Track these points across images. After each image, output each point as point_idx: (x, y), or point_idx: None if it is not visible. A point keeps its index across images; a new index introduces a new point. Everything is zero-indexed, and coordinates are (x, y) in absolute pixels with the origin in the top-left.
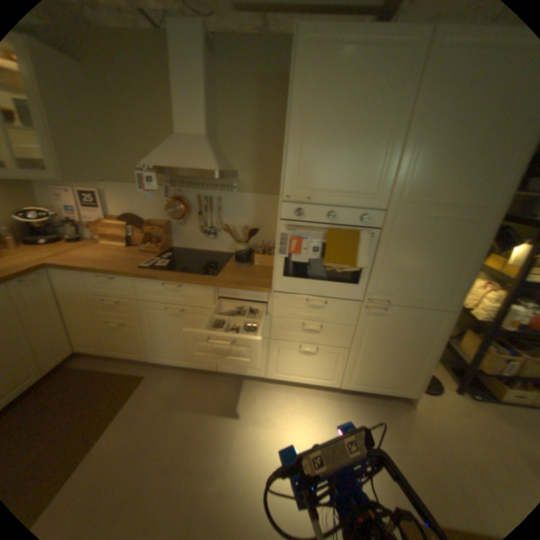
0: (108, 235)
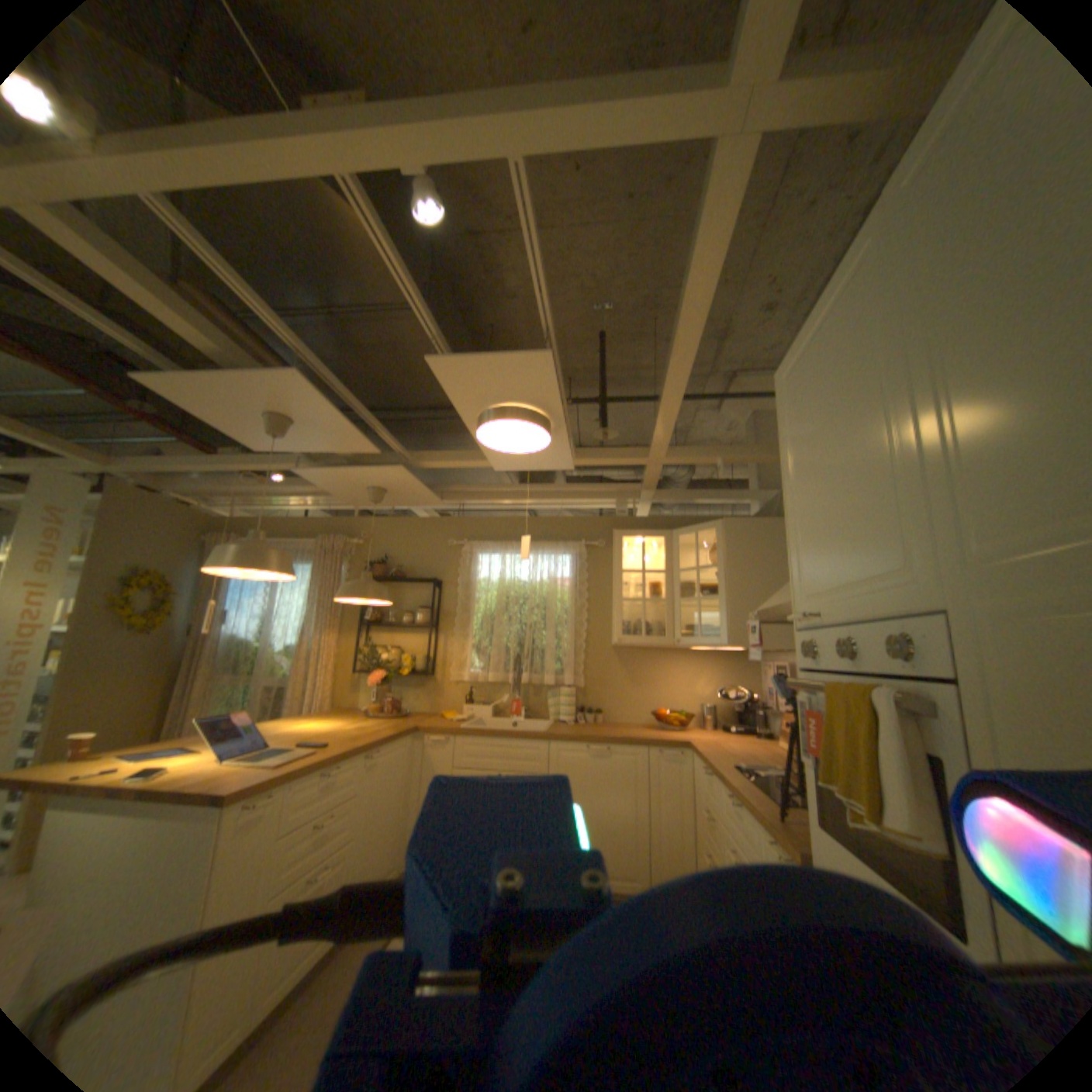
0: (785, 733)
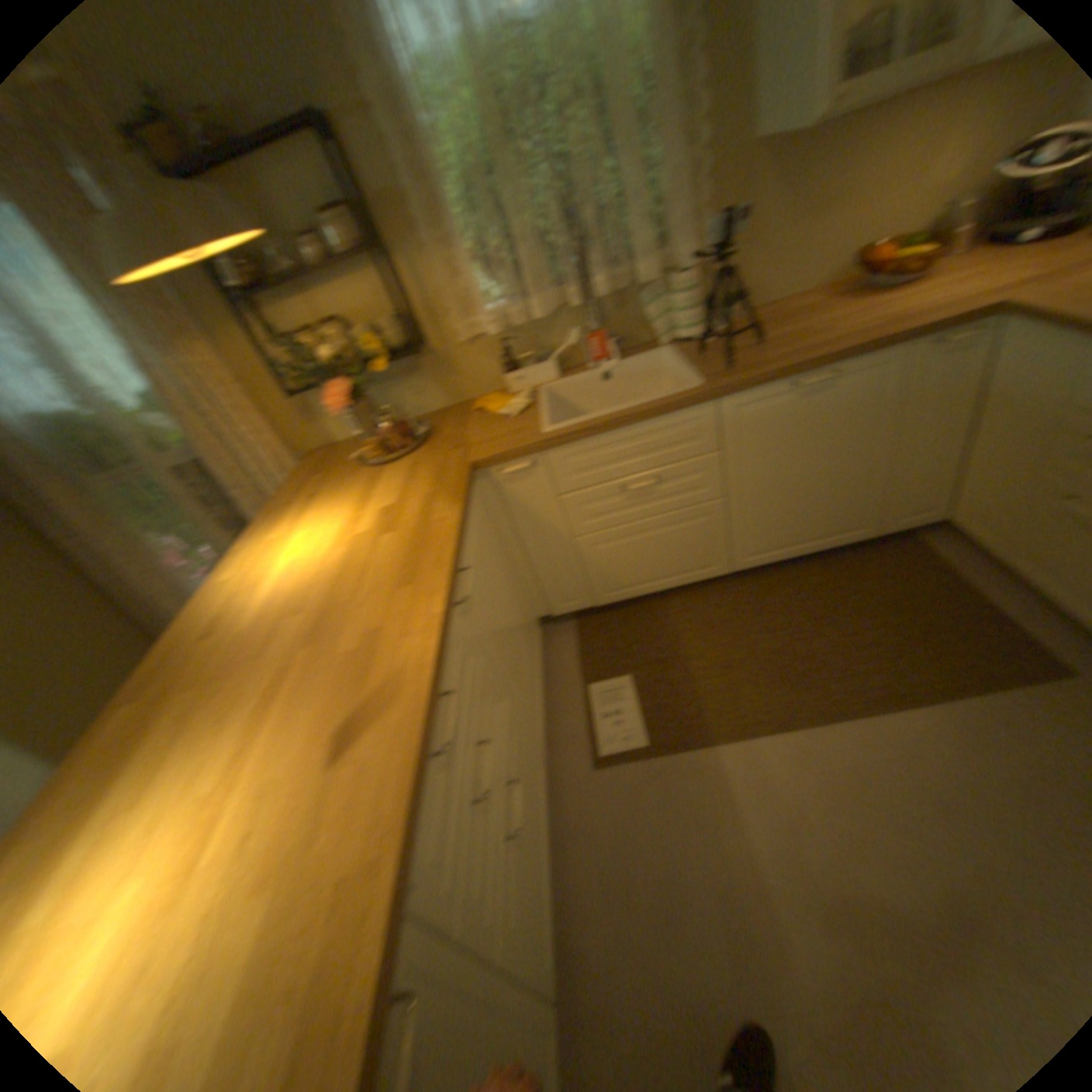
0: None
